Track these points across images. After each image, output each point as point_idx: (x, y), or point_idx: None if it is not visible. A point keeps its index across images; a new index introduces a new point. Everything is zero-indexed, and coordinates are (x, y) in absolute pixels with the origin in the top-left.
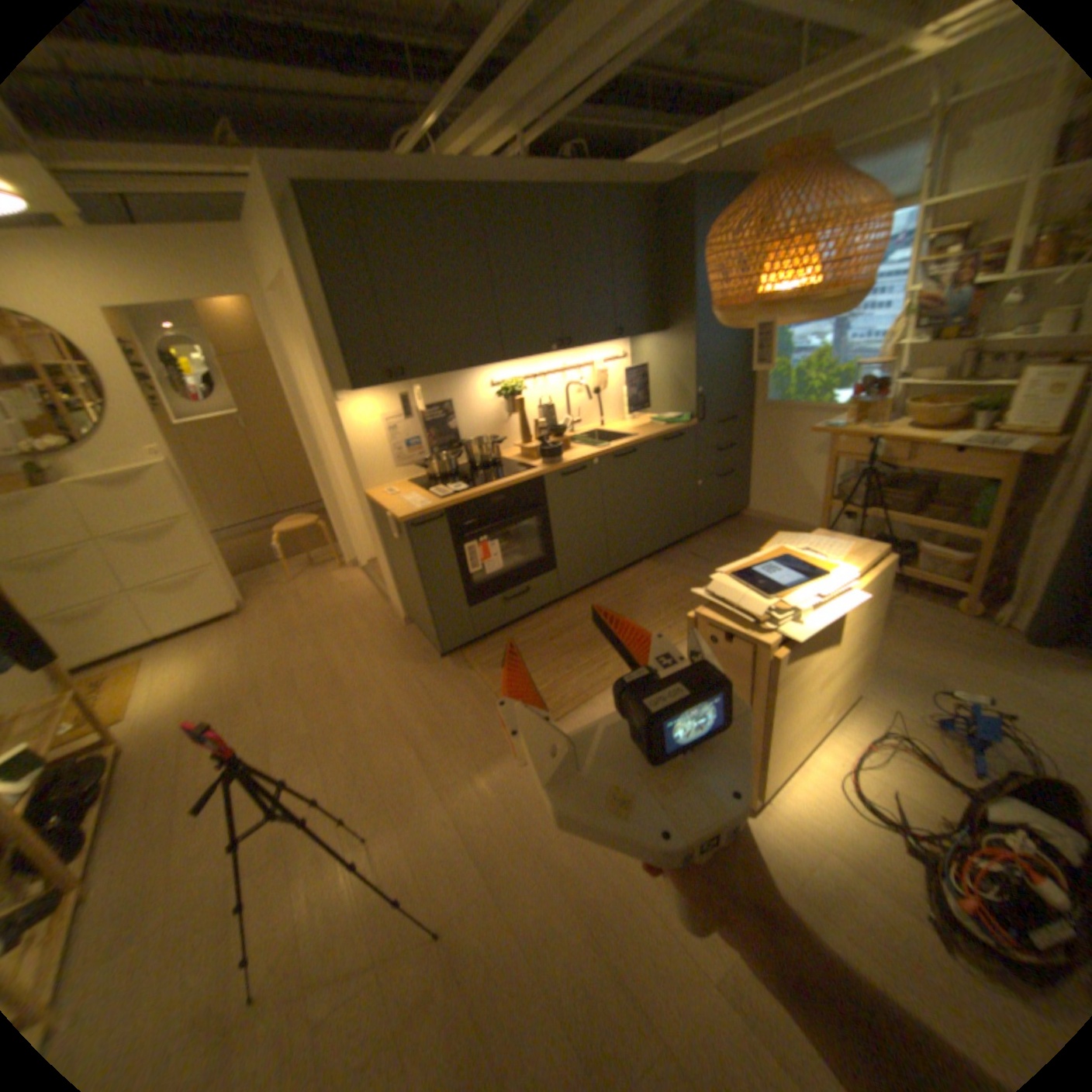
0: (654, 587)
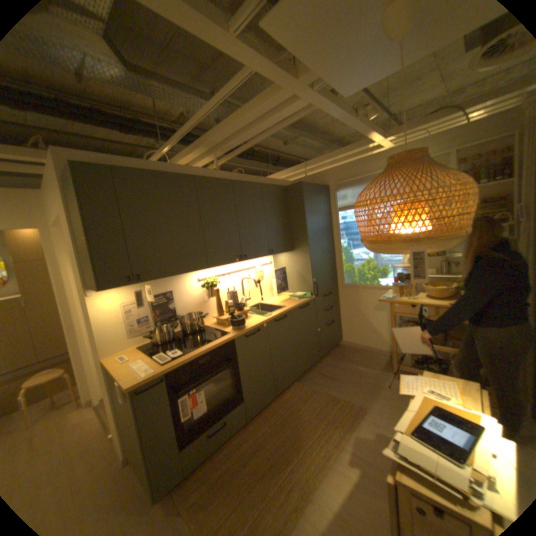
0: (306, 404)
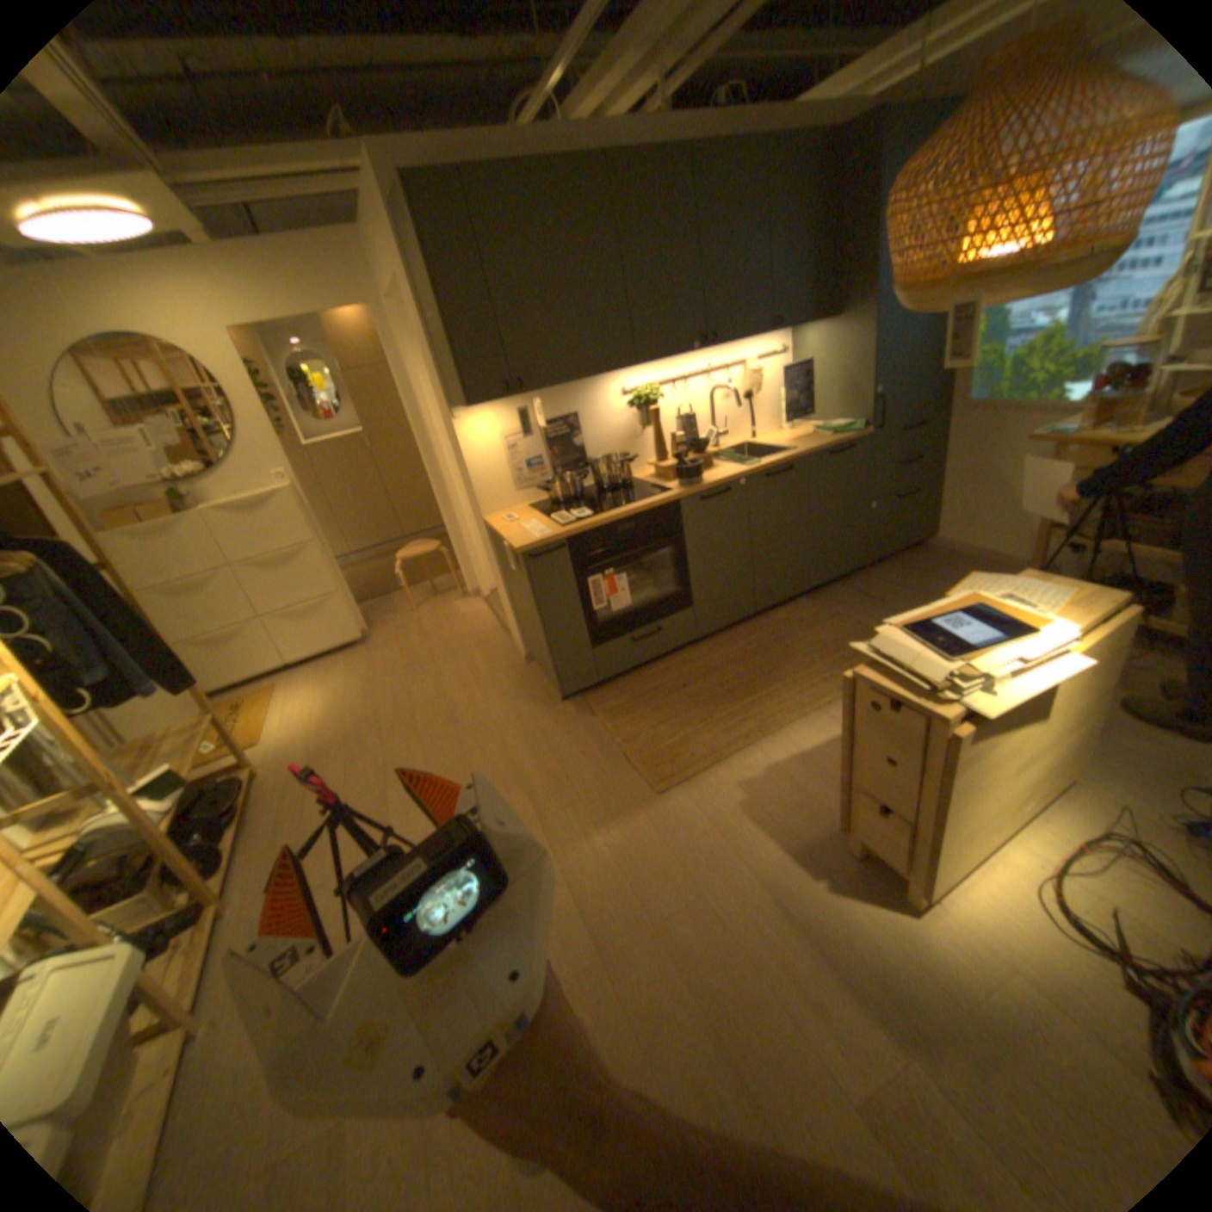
0: (809, 631)
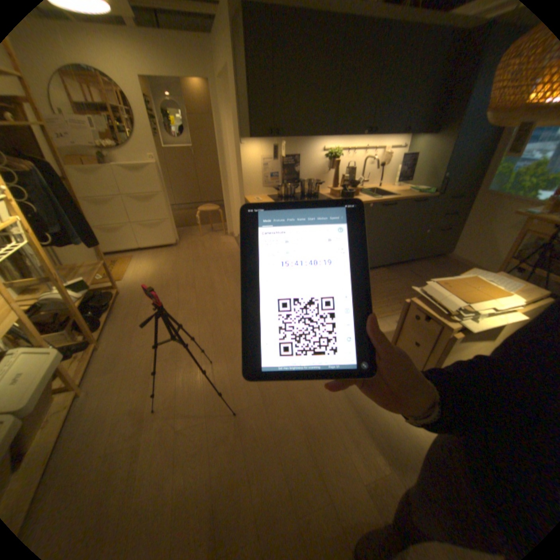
0: (383, 283)
